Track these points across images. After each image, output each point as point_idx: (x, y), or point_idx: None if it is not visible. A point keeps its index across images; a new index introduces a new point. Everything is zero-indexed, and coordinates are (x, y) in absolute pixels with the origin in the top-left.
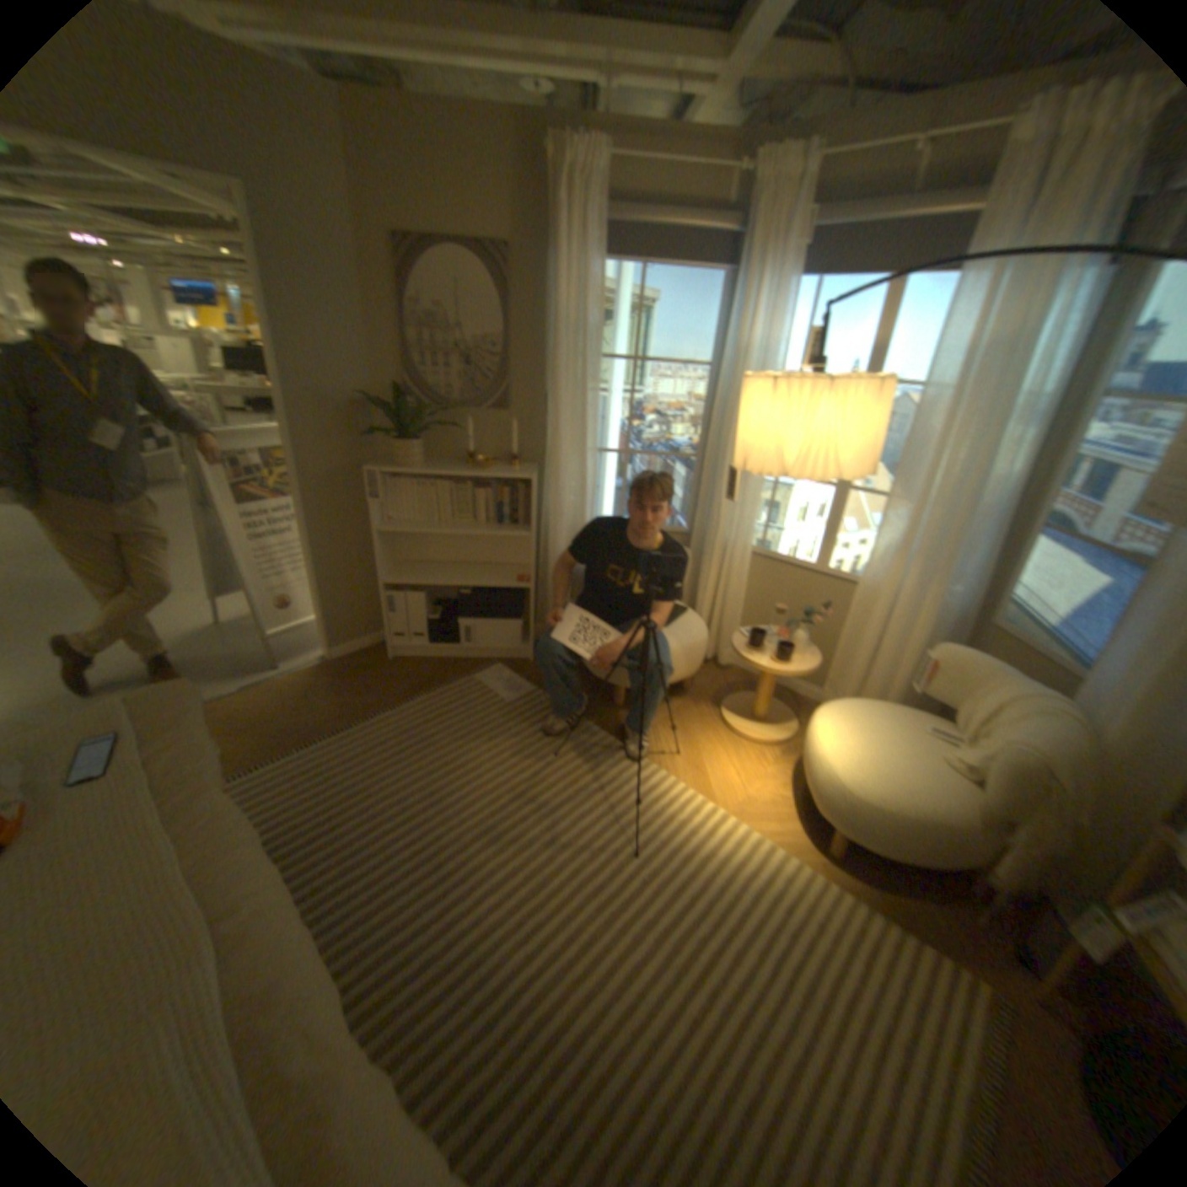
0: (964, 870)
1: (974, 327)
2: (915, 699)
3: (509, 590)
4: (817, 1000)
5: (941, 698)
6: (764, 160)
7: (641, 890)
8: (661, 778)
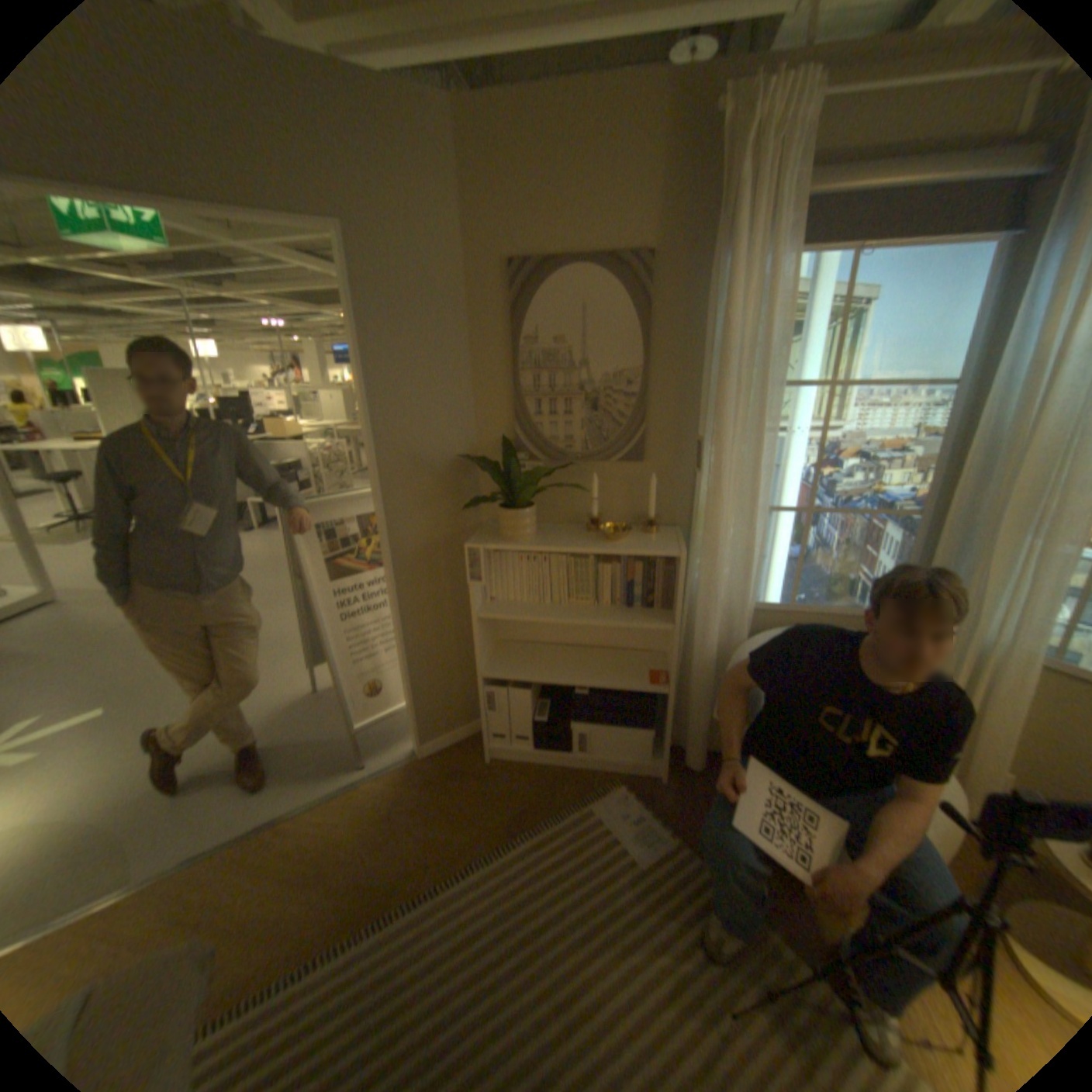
0: None
1: None
2: None
3: (640, 690)
4: None
5: None
6: None
7: None
8: None
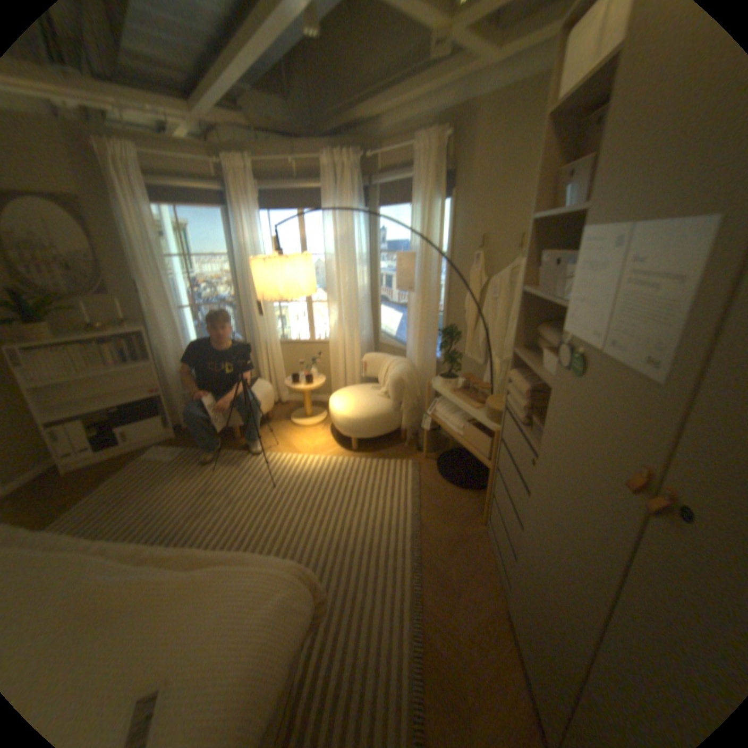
0: (393, 430)
1: (333, 232)
2: (364, 382)
3: (145, 402)
4: (360, 493)
5: (371, 376)
6: (223, 160)
7: (281, 498)
8: (273, 457)
